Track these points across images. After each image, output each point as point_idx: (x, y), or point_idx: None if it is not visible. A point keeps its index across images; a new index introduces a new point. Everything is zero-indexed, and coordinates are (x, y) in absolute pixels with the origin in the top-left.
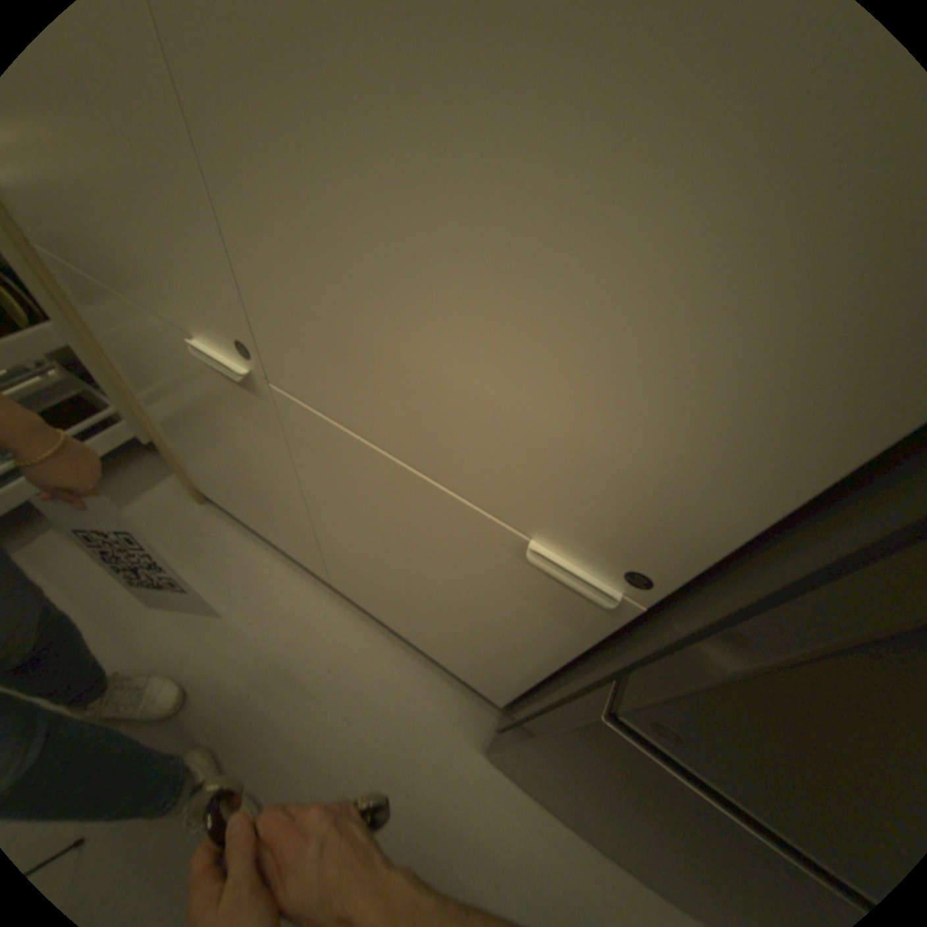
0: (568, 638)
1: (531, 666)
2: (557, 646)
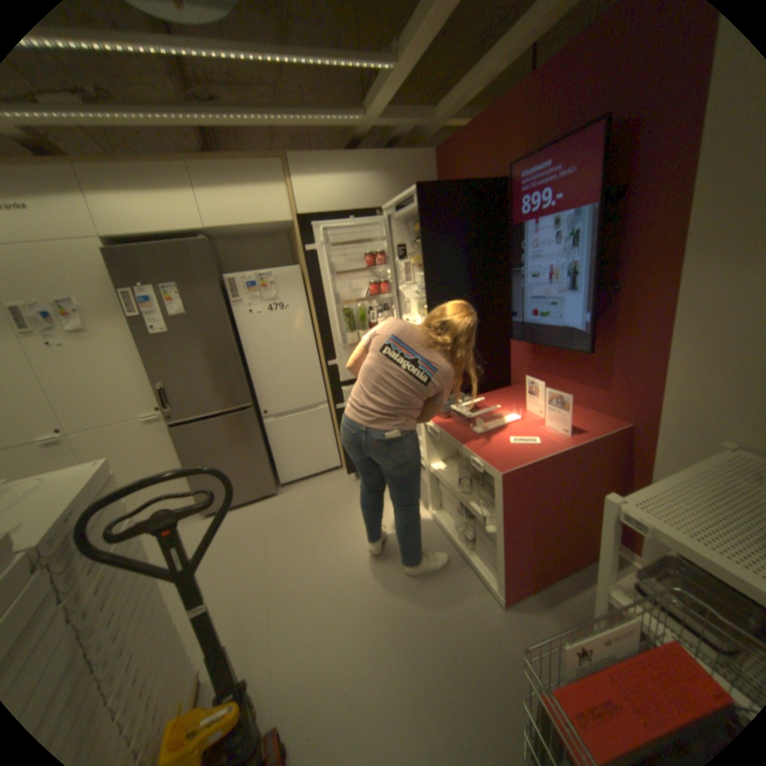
0: (167, 437)
1: (176, 461)
2: (169, 443)
